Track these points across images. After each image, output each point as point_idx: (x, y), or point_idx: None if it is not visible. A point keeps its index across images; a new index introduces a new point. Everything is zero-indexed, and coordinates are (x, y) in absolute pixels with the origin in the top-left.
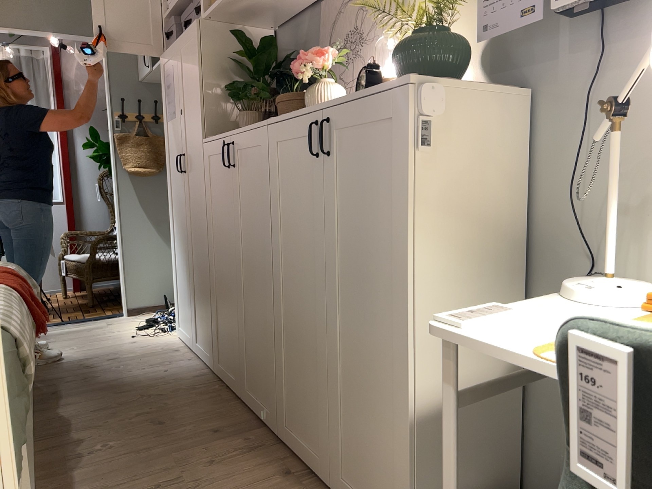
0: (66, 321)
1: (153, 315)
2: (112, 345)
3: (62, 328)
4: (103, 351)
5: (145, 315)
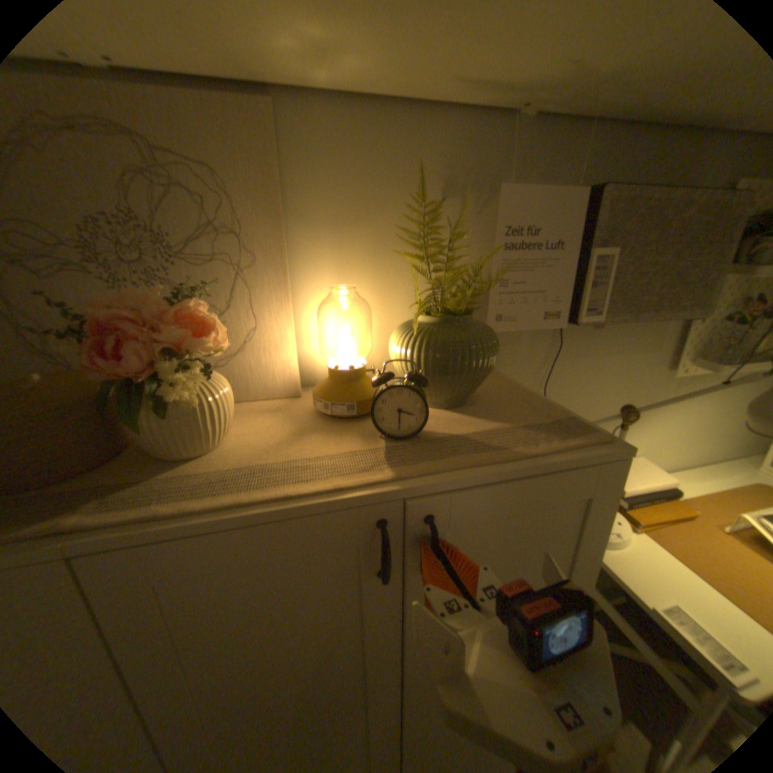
0: None
1: None
2: None
3: None
4: None
5: None
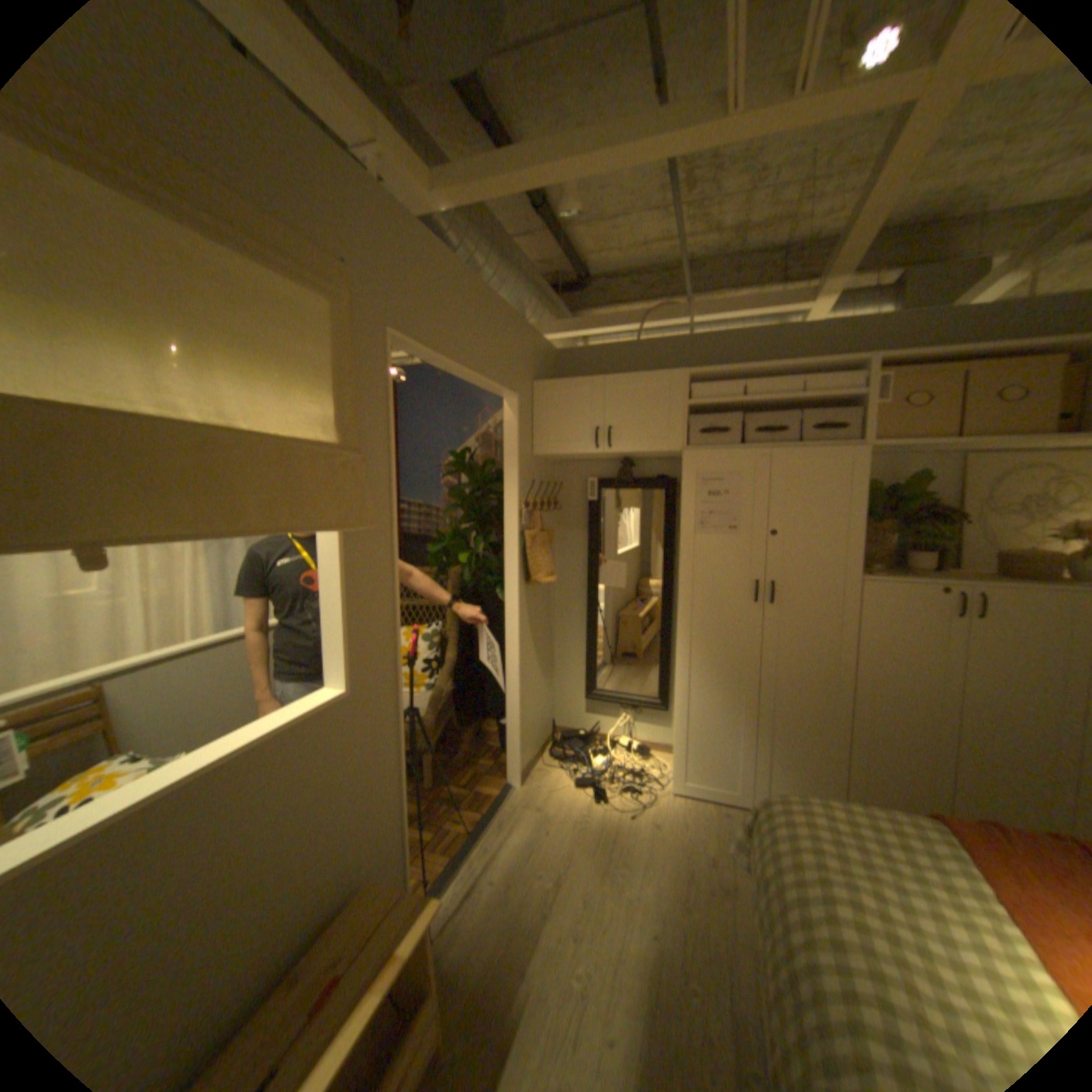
0: (470, 834)
1: (568, 775)
2: (650, 846)
3: (493, 849)
4: (670, 861)
5: (536, 777)
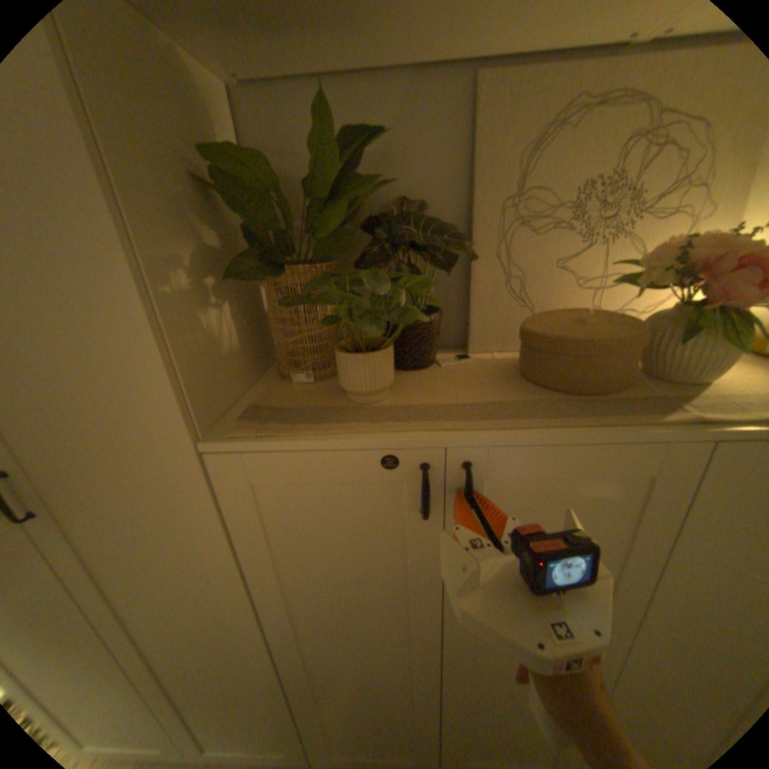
0: None
1: None
2: None
3: None
4: None
5: None
